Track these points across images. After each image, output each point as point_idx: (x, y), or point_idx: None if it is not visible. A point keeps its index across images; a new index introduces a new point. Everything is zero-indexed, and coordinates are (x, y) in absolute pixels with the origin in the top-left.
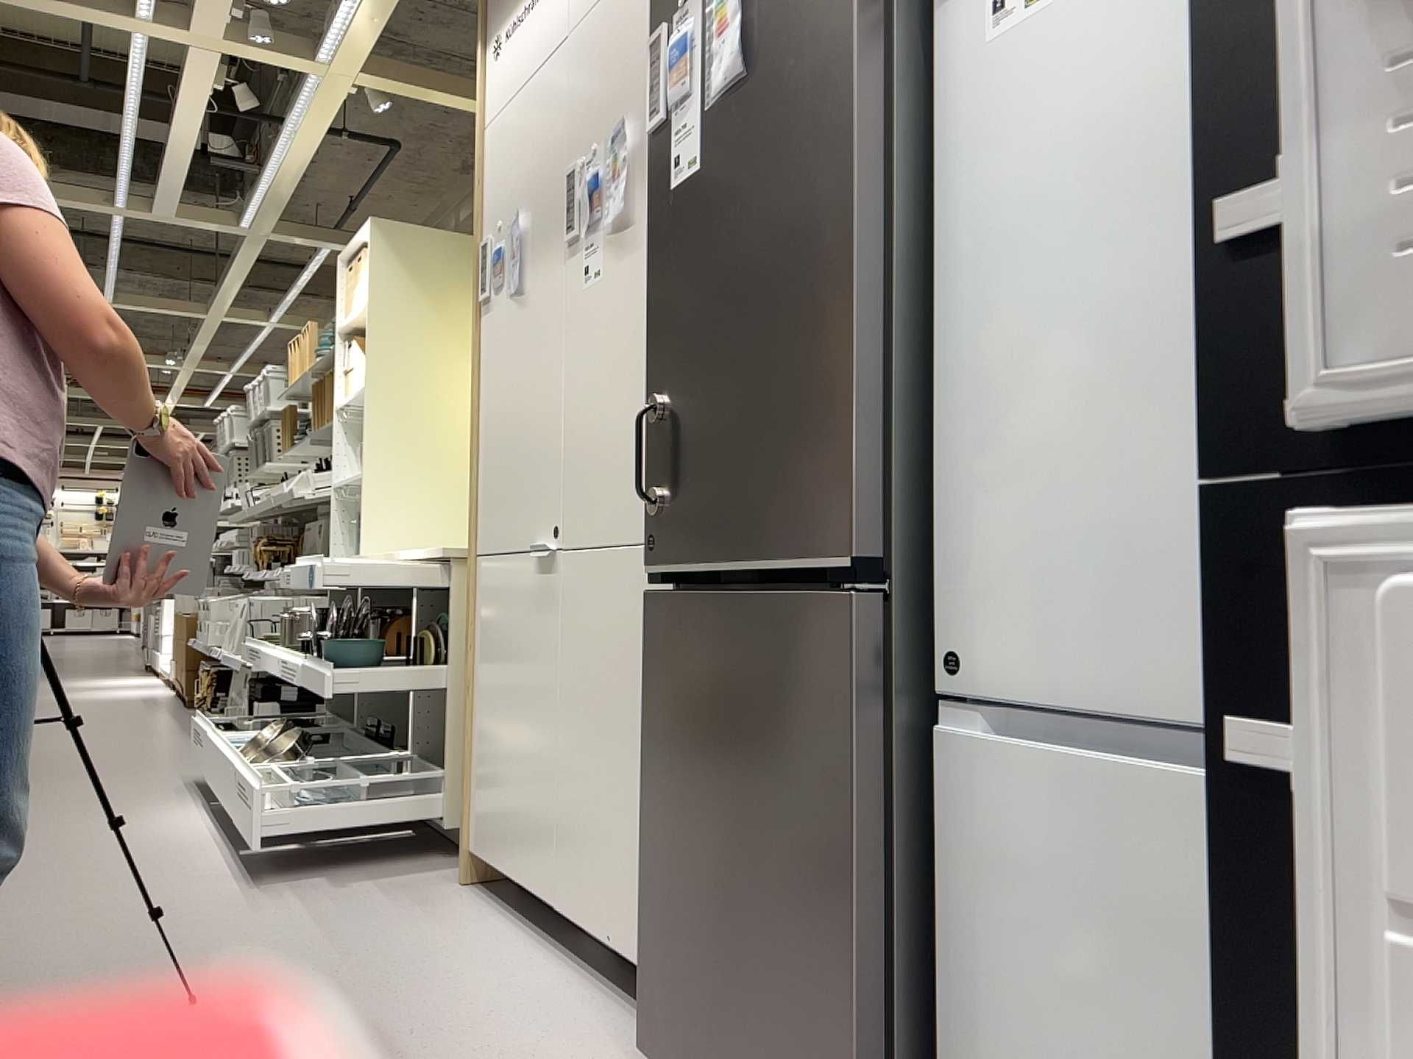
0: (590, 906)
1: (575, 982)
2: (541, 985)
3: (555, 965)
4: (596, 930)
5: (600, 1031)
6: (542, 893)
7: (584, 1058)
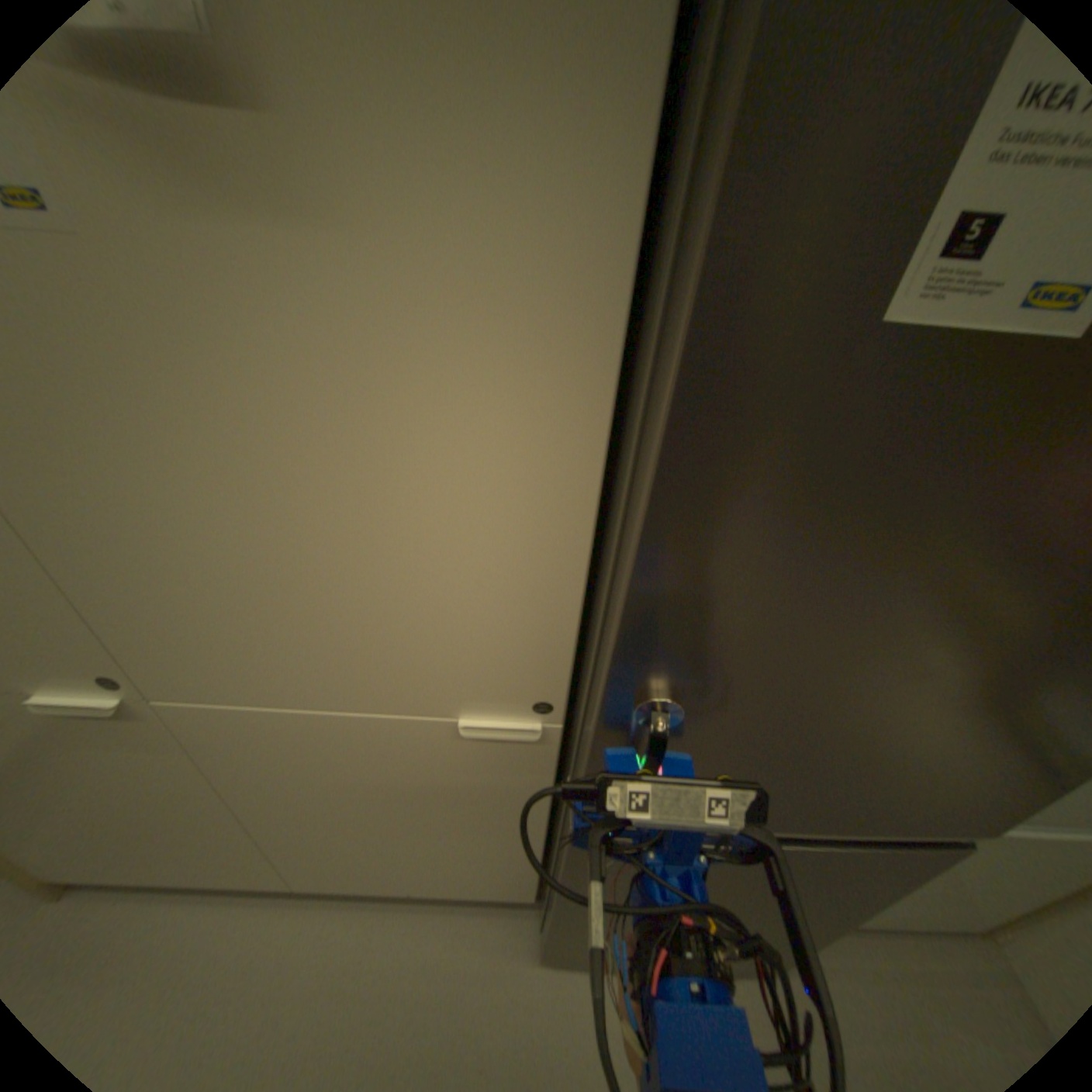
0: (360, 887)
1: (363, 921)
2: (344, 954)
3: (320, 916)
4: (377, 894)
5: (456, 953)
6: (254, 888)
7: (488, 994)
